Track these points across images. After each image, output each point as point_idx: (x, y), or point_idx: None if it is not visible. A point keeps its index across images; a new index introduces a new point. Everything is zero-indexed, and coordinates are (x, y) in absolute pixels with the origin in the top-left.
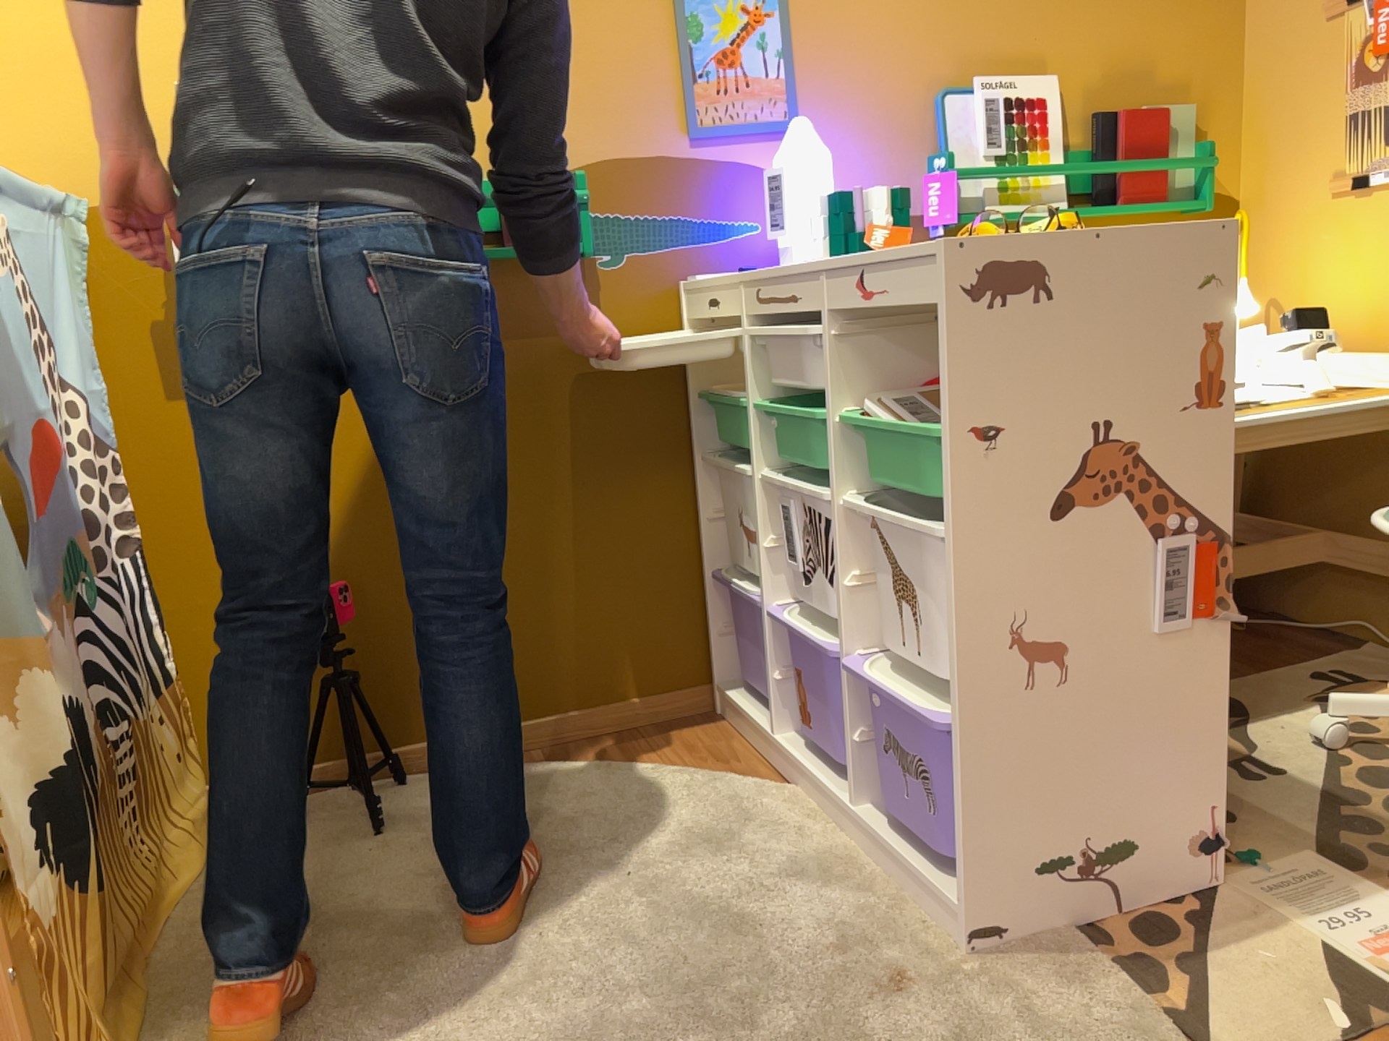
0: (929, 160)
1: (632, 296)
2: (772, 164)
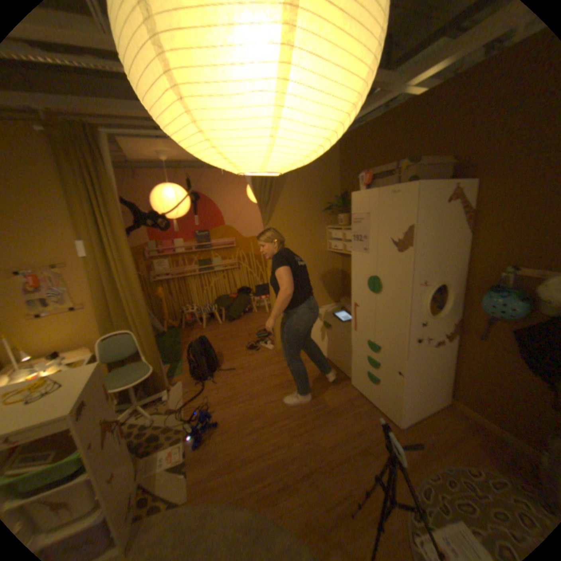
0: None
1: None
2: None
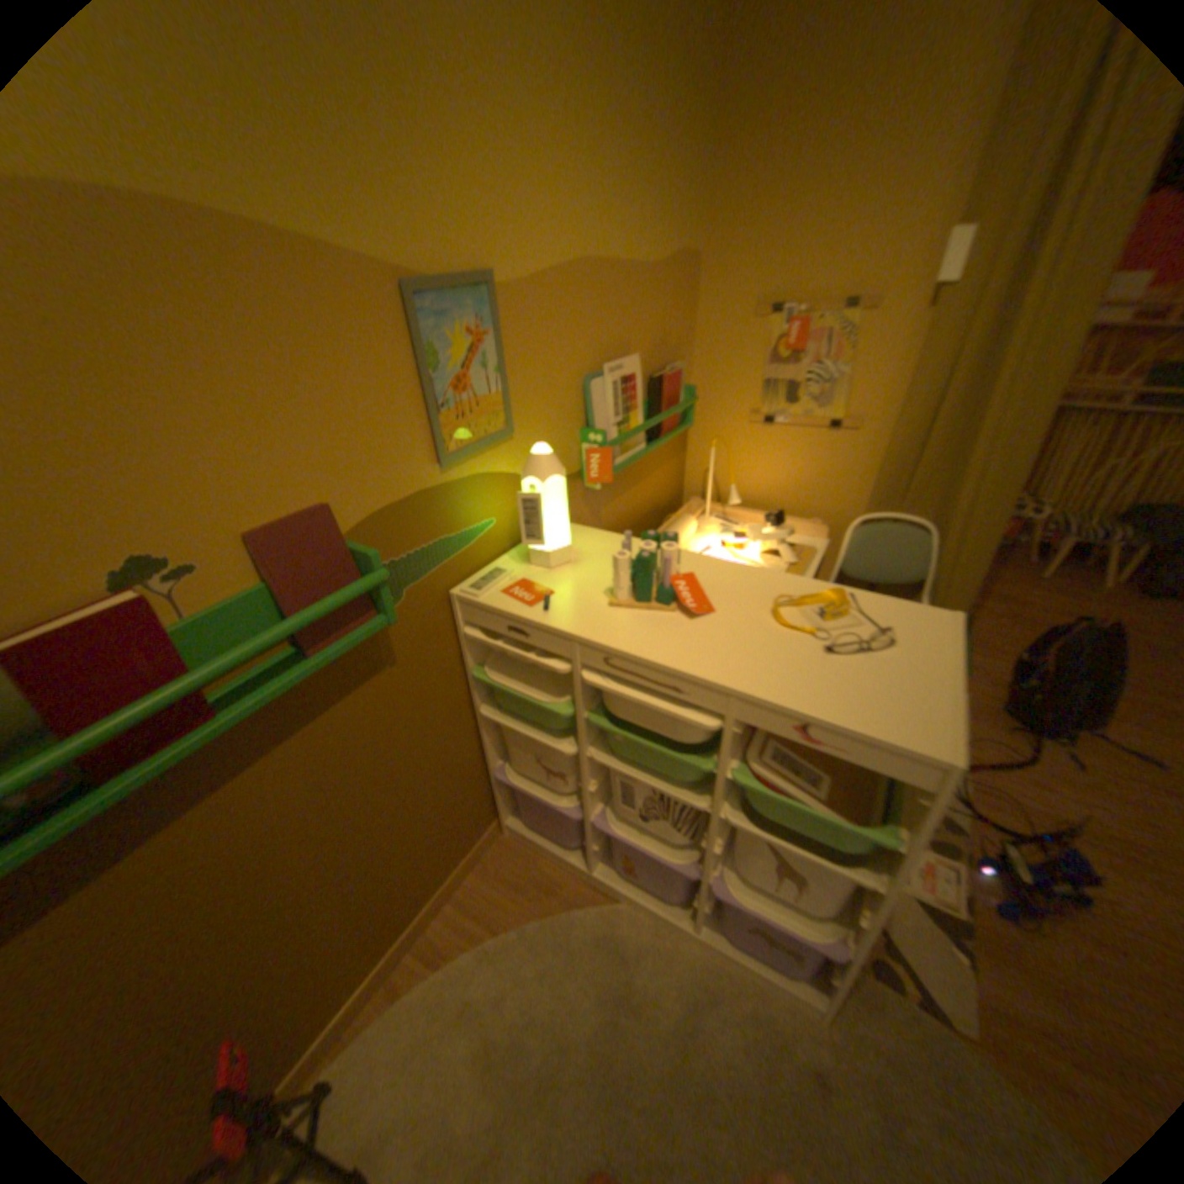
0: (584, 432)
1: (416, 622)
2: (499, 468)
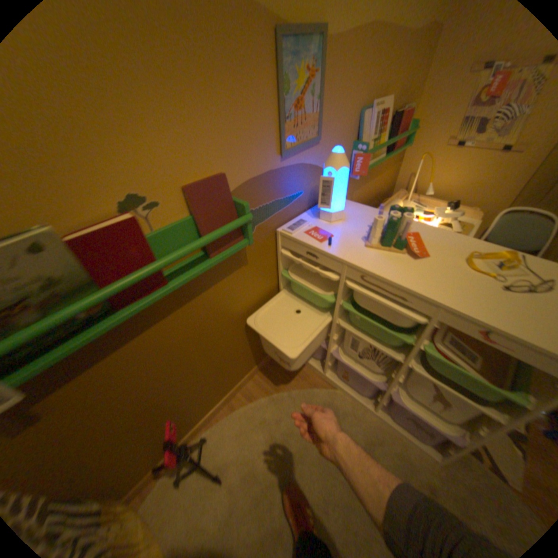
0: (355, 144)
1: (259, 243)
2: (309, 161)
